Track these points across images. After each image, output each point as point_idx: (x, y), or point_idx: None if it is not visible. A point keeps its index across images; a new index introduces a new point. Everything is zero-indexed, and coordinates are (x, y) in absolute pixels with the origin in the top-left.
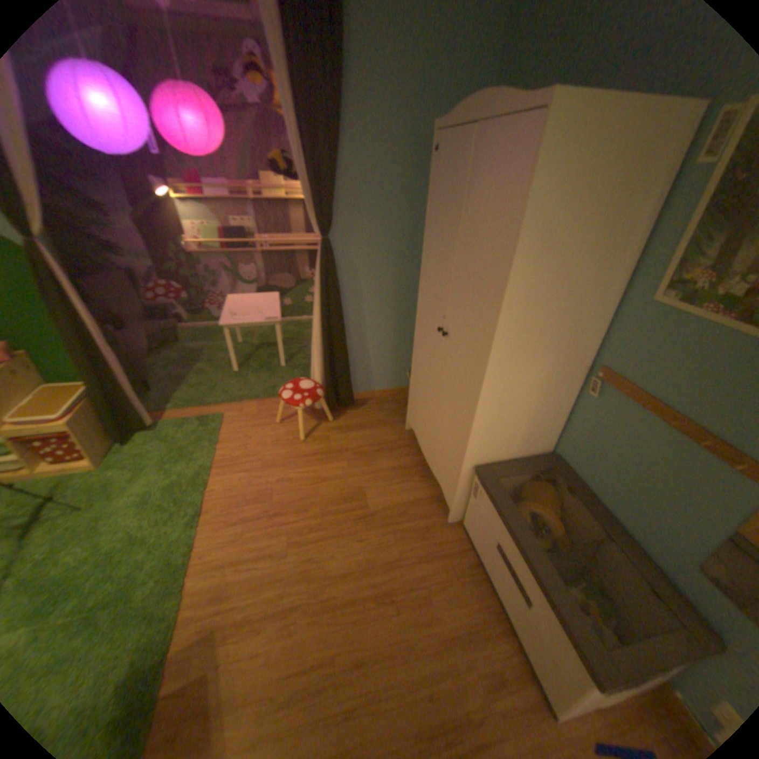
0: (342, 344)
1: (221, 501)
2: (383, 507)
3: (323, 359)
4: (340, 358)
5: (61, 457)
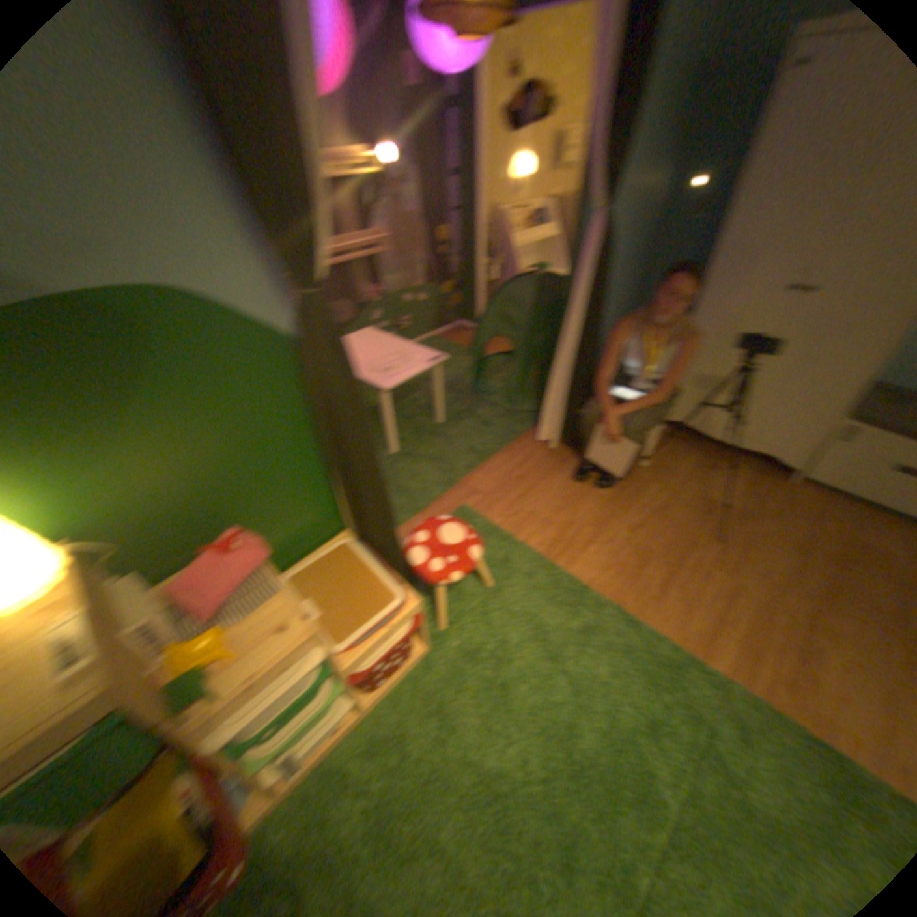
0: (598, 351)
1: (612, 582)
2: (736, 499)
3: (568, 380)
4: (595, 370)
5: (398, 656)
